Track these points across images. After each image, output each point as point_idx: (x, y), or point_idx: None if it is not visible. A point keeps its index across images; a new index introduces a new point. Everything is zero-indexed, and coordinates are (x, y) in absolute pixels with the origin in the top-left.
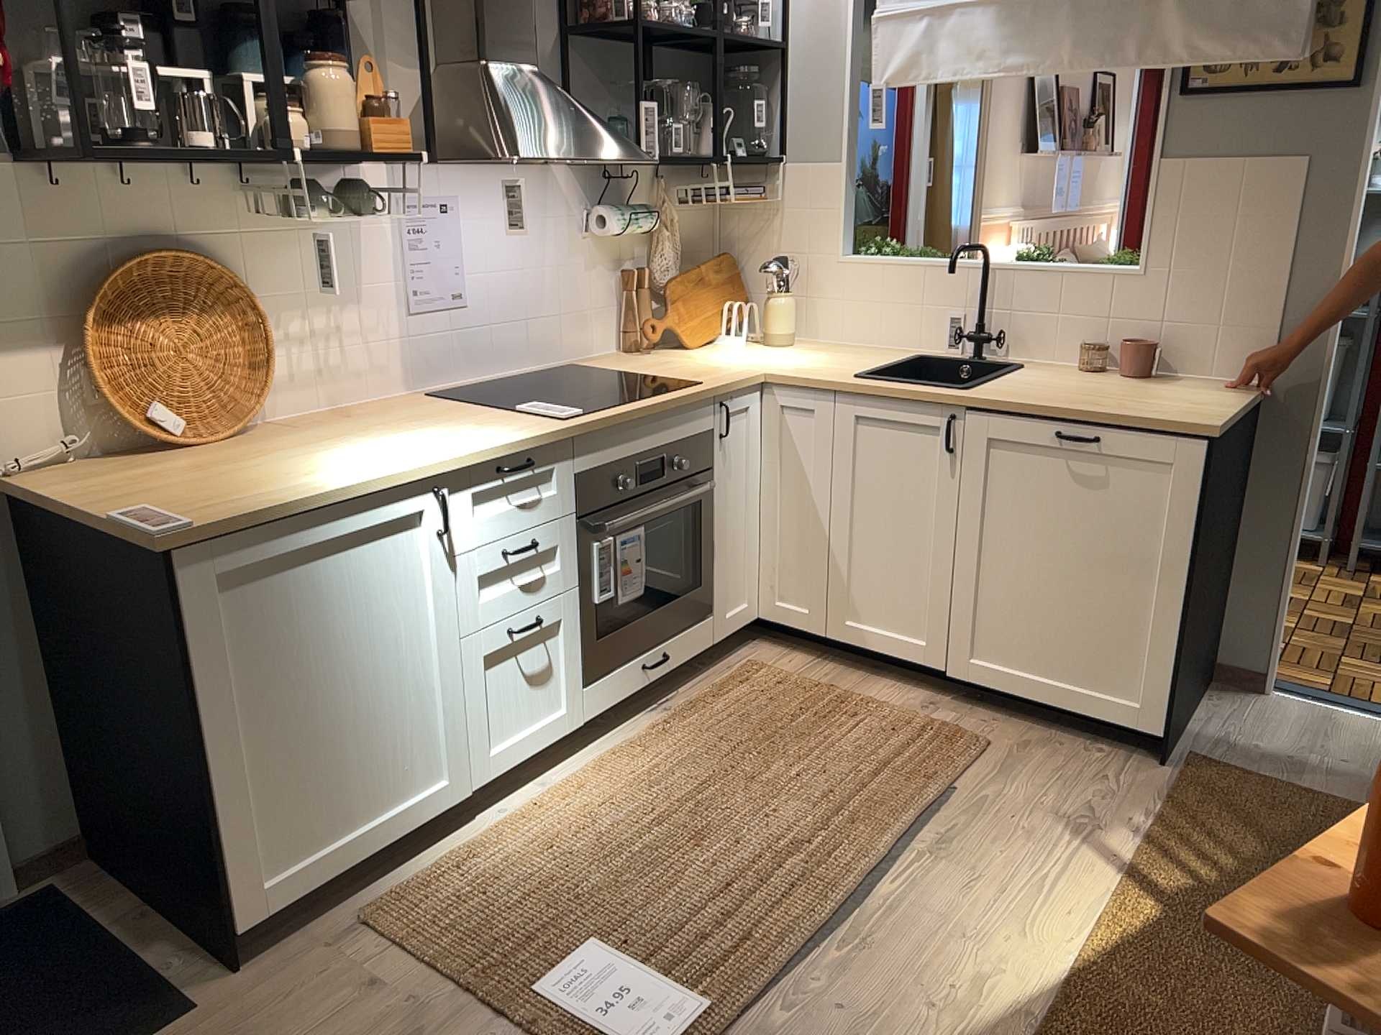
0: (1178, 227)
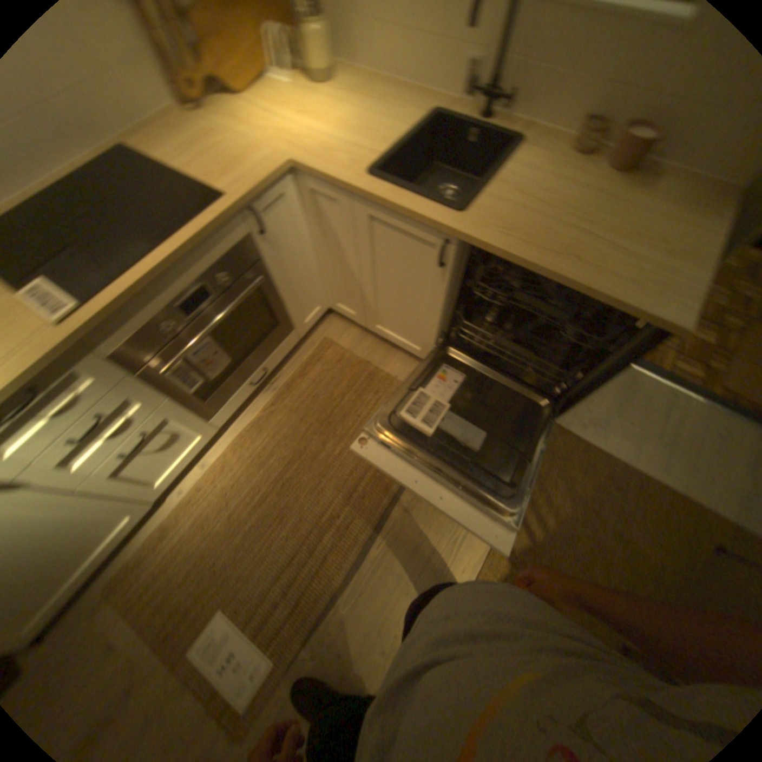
0: None
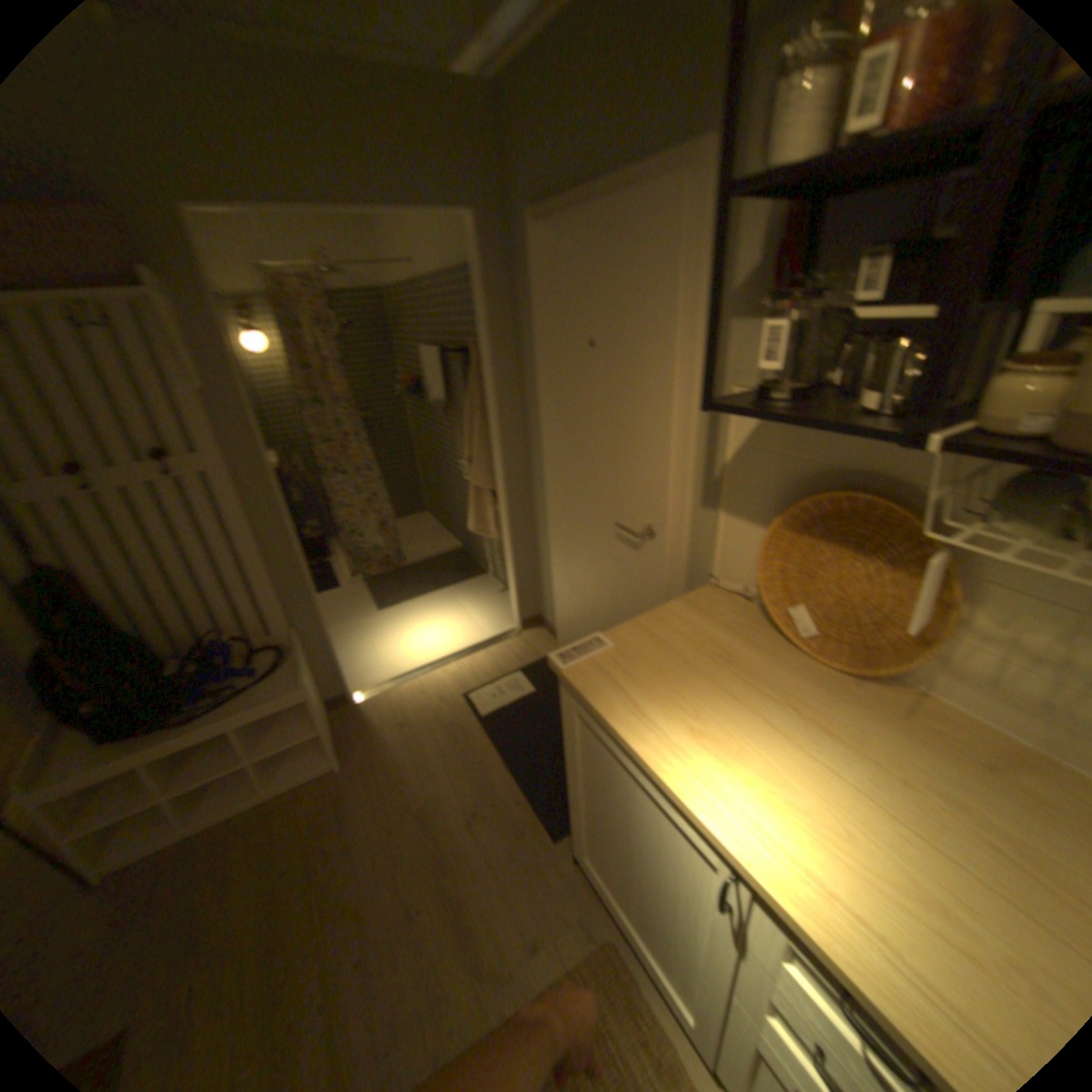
0: None
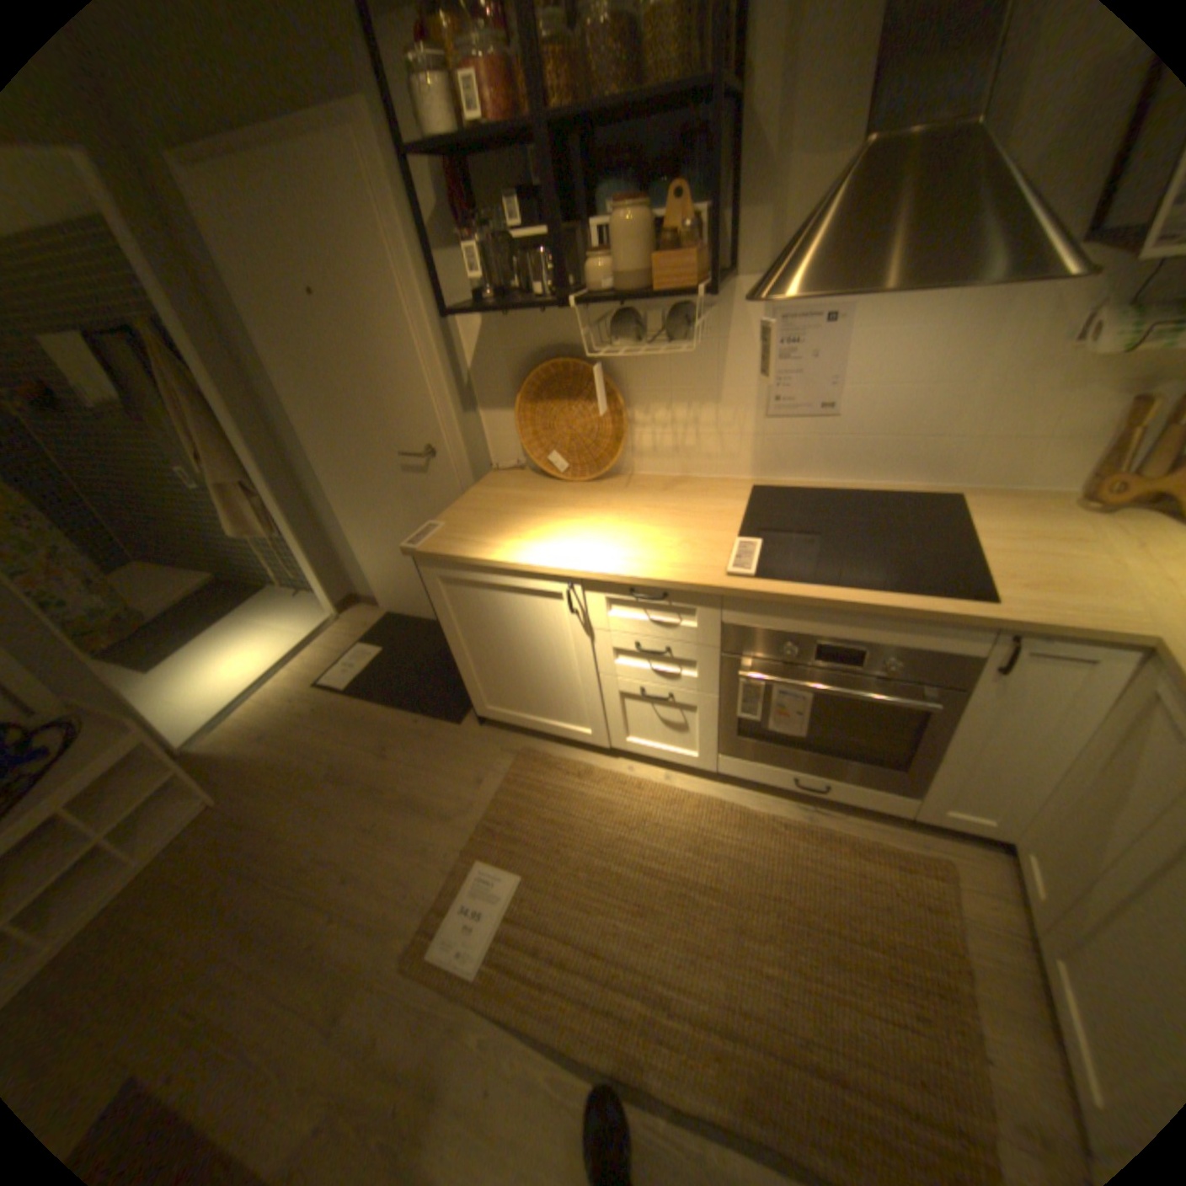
0: None
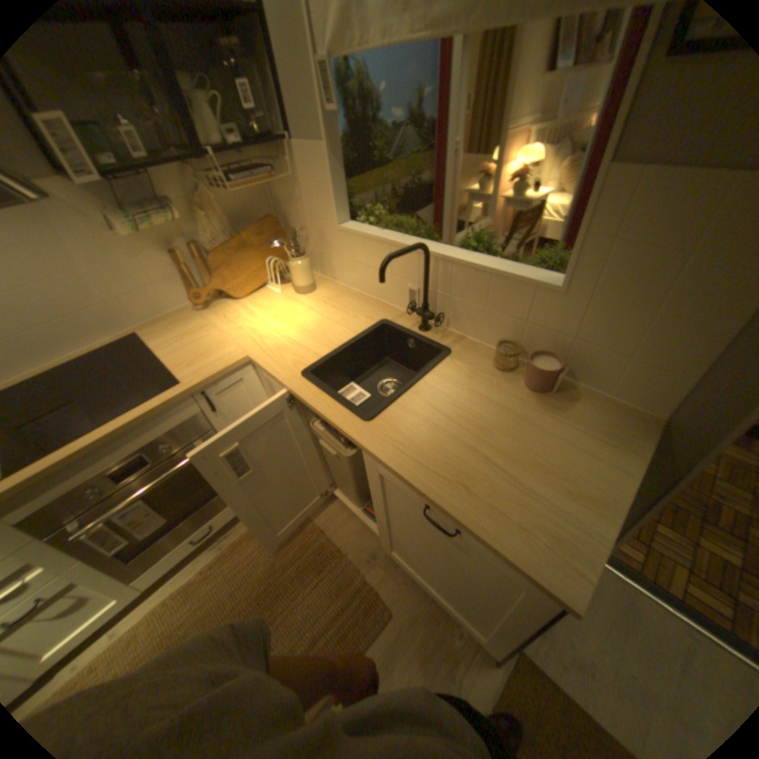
0: (611, 254)
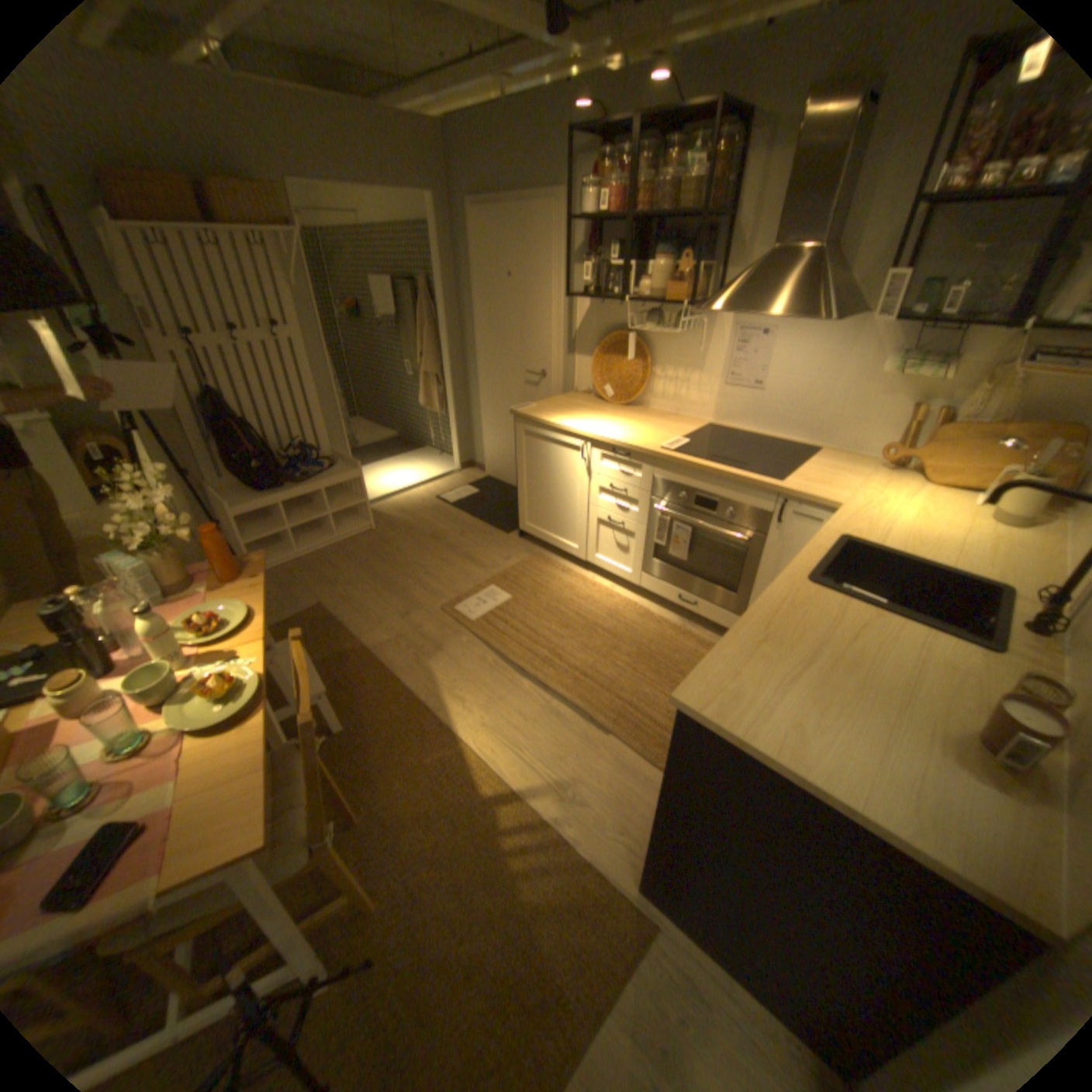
0: None
